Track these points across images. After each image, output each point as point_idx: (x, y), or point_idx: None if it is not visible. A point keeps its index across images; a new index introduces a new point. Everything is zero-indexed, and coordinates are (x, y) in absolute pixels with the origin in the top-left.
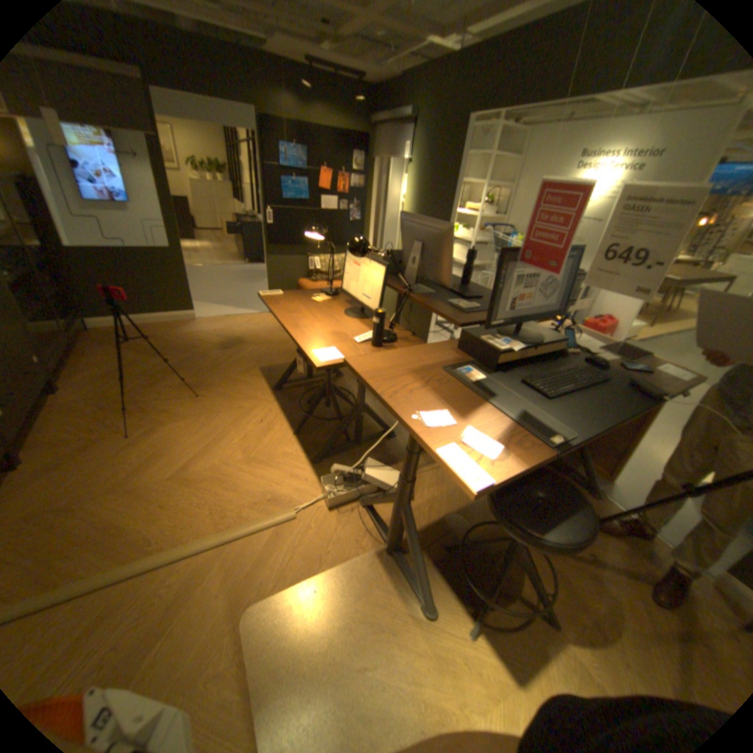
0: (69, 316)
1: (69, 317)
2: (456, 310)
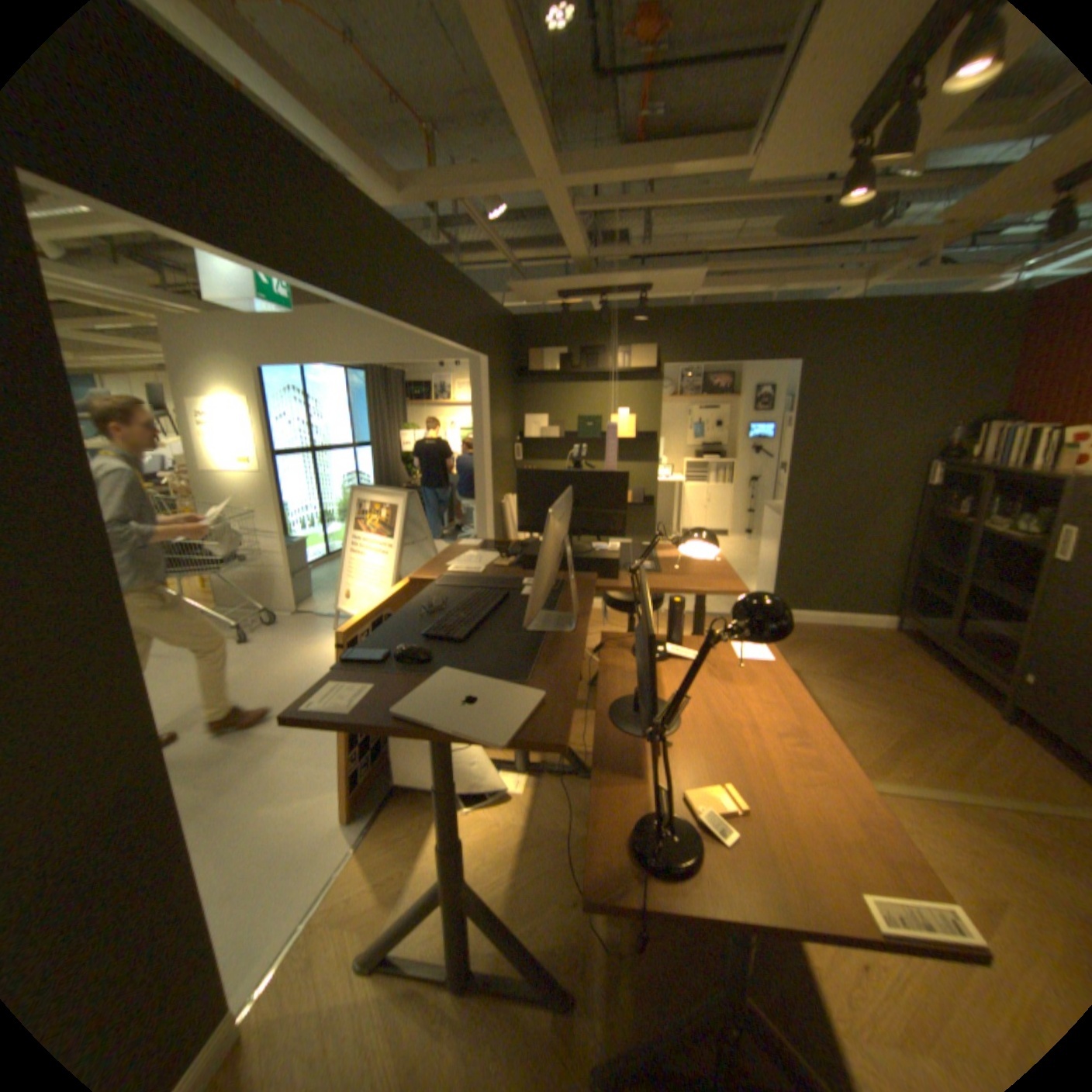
0: None
1: None
2: (563, 587)
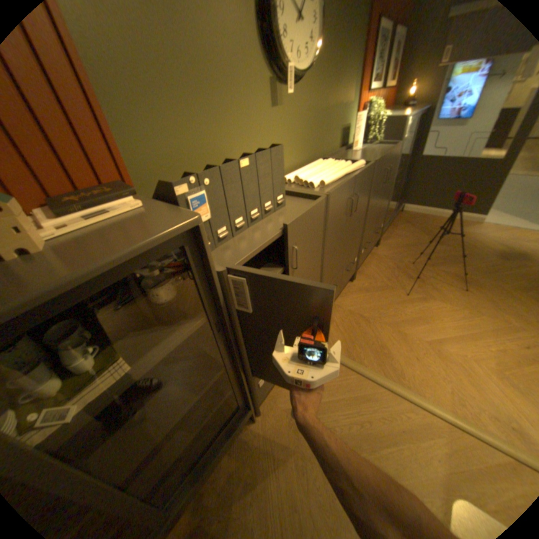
0: (401, 201)
1: (400, 202)
2: None
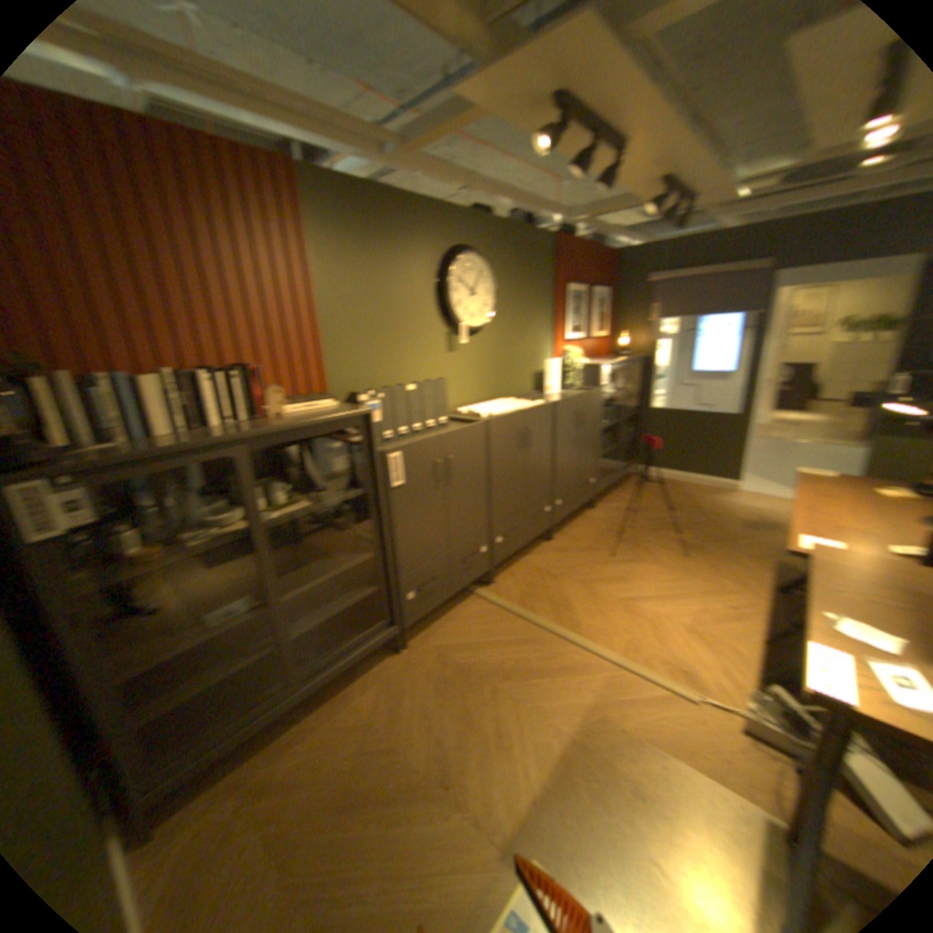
0: (633, 461)
1: (632, 461)
2: None
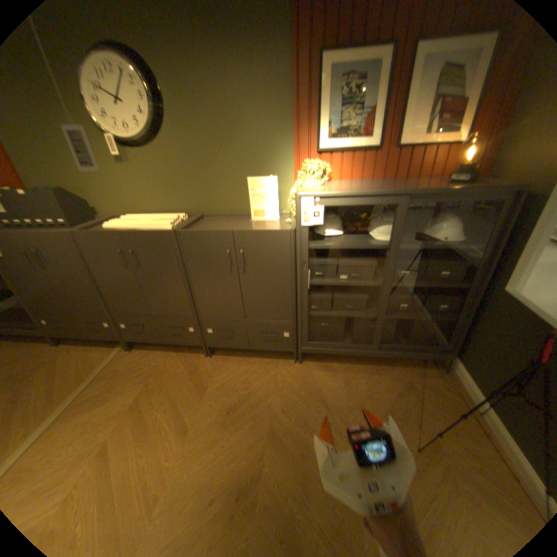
0: (426, 347)
1: (422, 347)
2: None
